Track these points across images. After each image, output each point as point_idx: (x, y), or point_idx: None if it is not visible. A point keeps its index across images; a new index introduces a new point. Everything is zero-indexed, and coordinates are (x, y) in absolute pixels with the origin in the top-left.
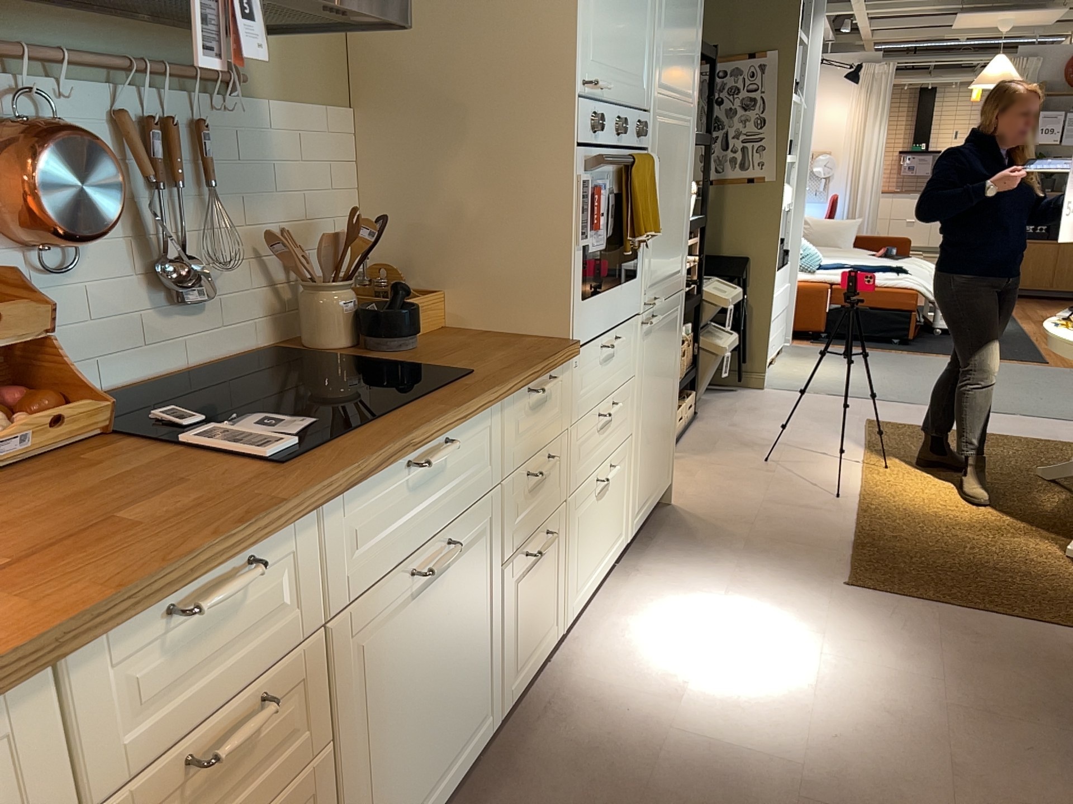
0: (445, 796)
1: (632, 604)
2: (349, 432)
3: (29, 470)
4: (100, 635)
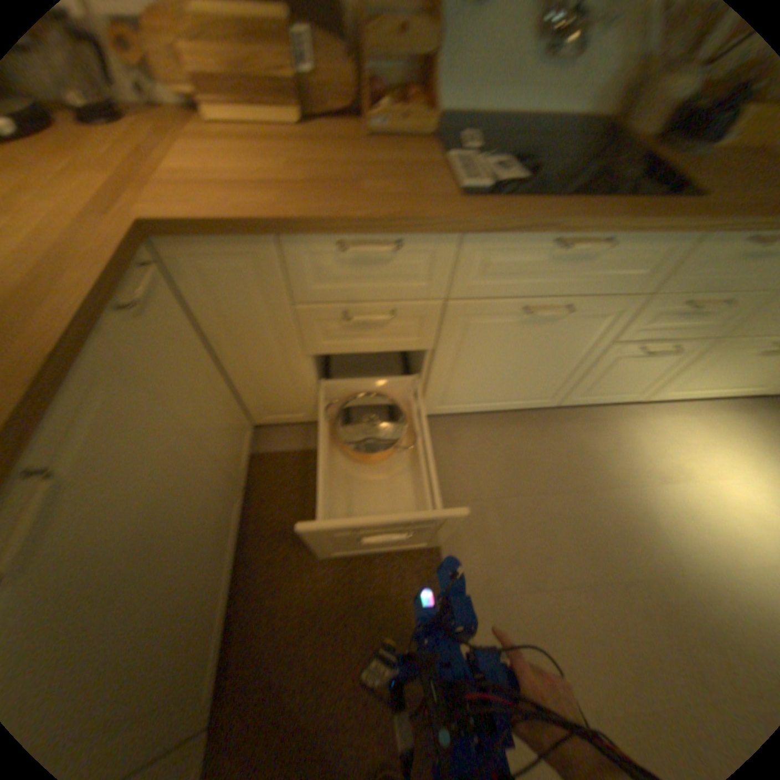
0: (498, 409)
1: (717, 425)
2: (534, 193)
3: (380, 138)
4: (291, 231)
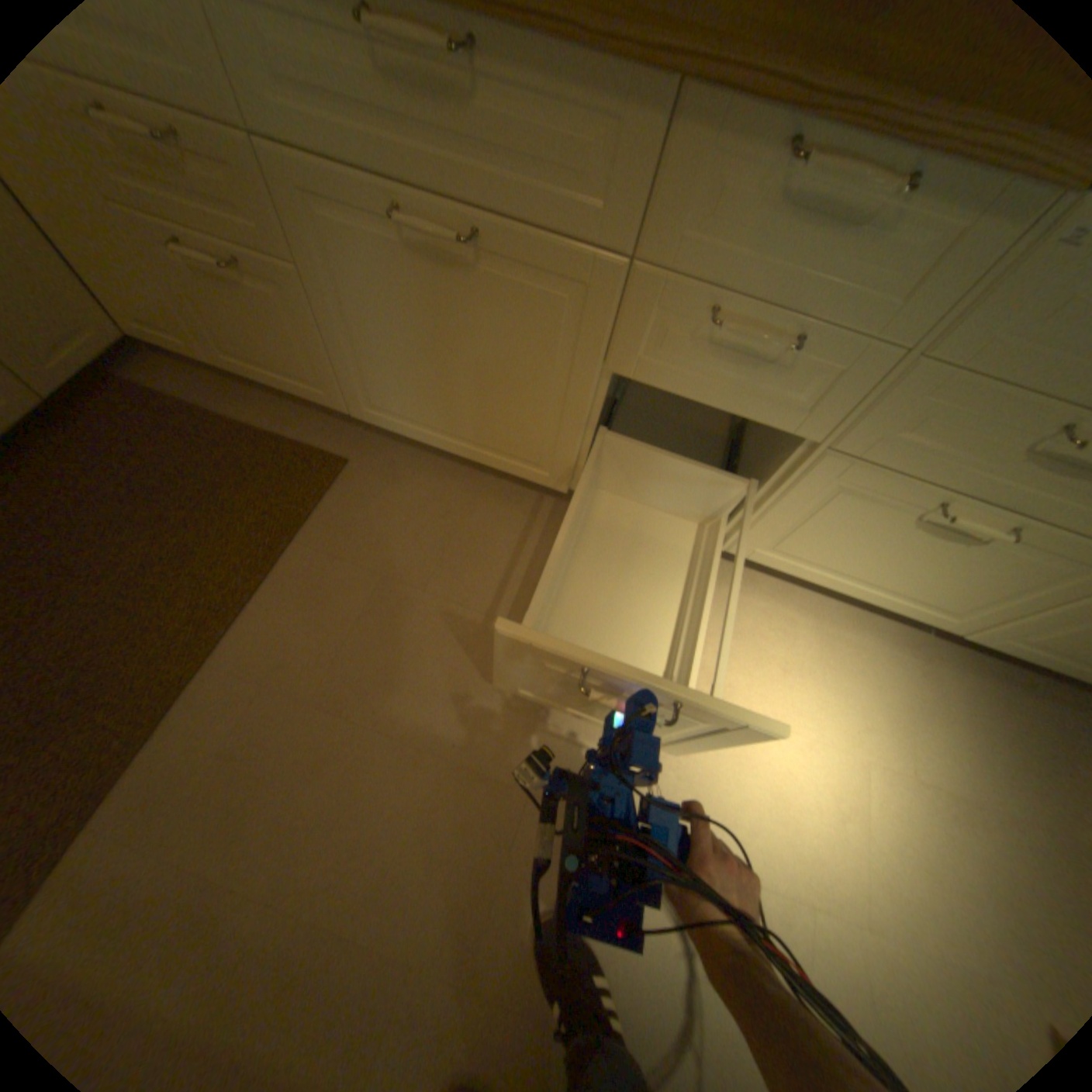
0: (470, 459)
1: (843, 649)
2: None
3: None
4: None
